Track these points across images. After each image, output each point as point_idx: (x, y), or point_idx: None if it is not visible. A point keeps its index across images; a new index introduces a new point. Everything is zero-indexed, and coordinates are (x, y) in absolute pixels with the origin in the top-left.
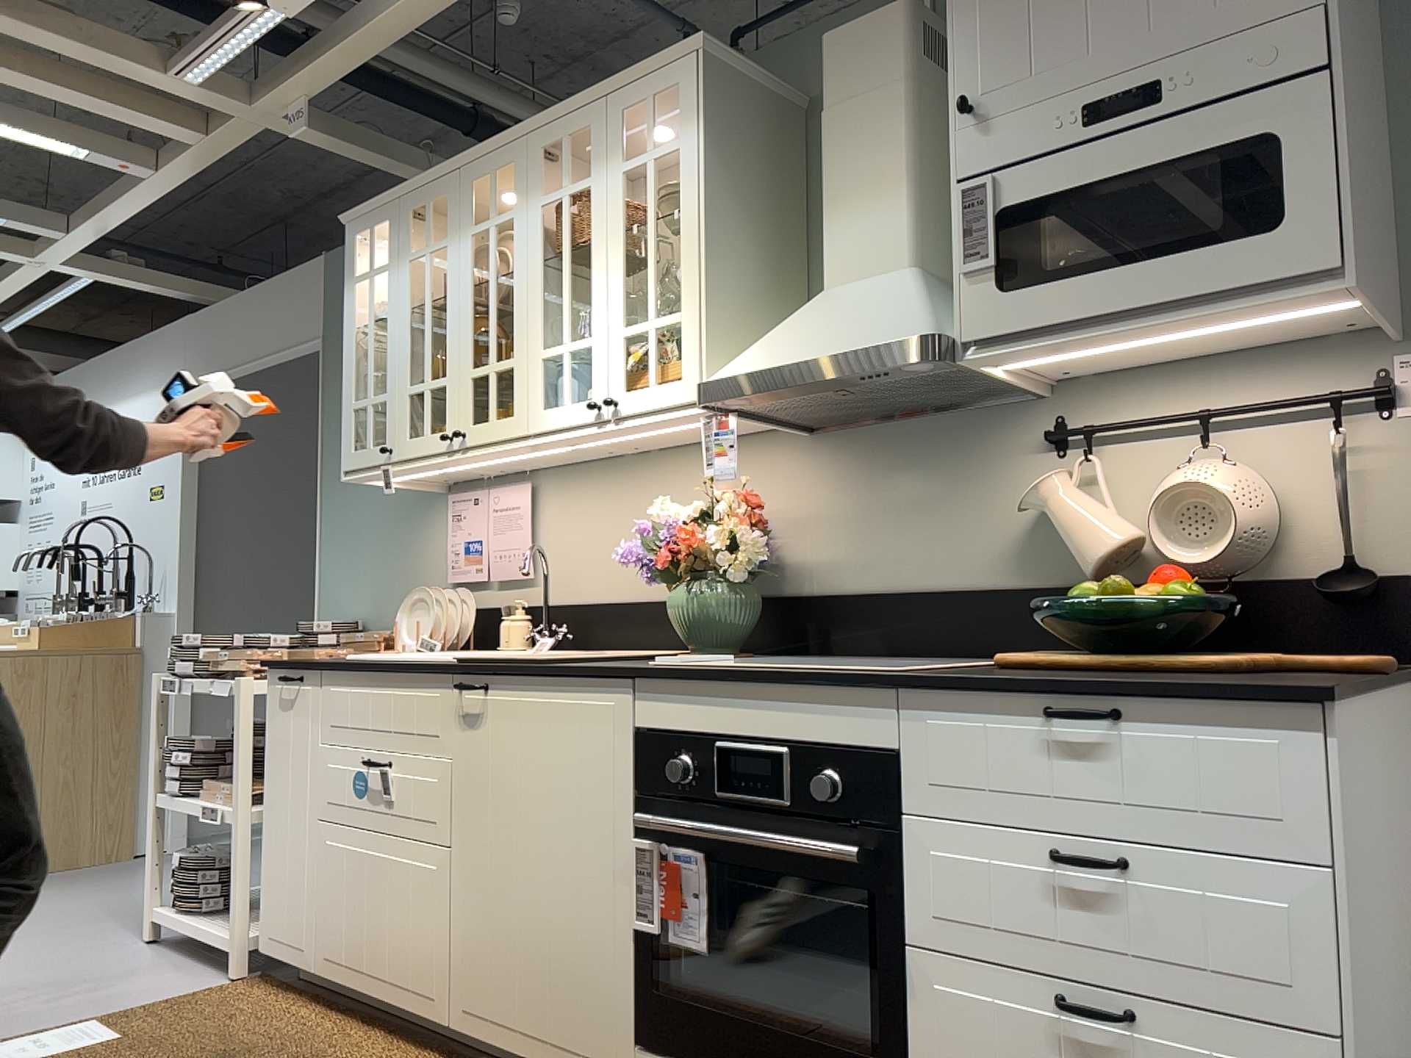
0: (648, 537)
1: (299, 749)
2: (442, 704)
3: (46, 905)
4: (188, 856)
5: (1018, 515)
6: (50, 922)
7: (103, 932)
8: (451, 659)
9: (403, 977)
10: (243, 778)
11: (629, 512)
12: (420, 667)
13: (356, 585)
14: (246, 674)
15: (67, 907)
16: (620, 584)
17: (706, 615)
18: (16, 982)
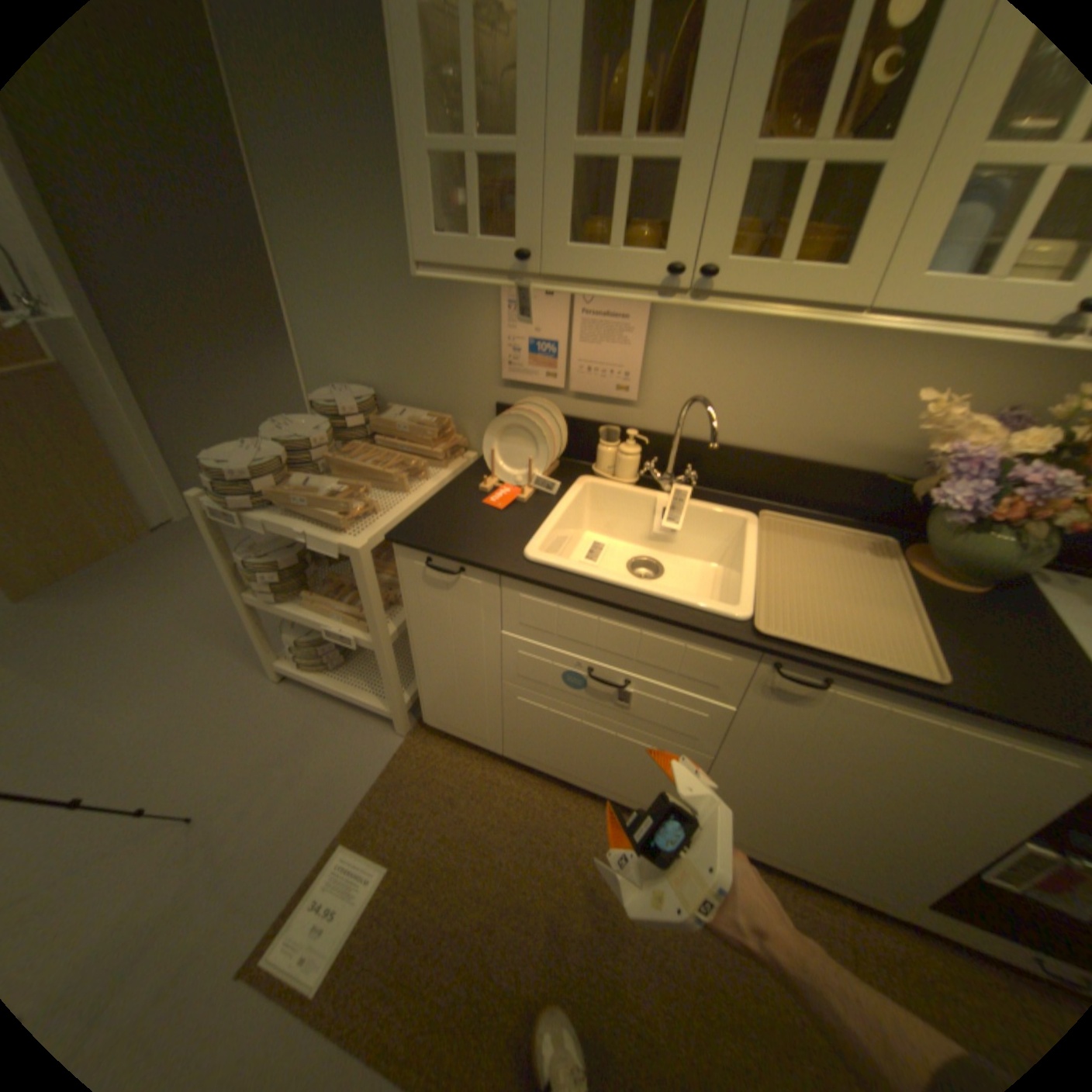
0: (958, 460)
1: (465, 625)
2: (736, 668)
3: (127, 632)
4: (297, 637)
5: None
6: (155, 664)
7: (221, 673)
8: (736, 616)
9: (628, 795)
10: (381, 626)
11: (806, 360)
12: (712, 635)
13: (352, 347)
14: (341, 525)
15: (151, 633)
16: (767, 433)
17: (1007, 557)
18: (204, 786)
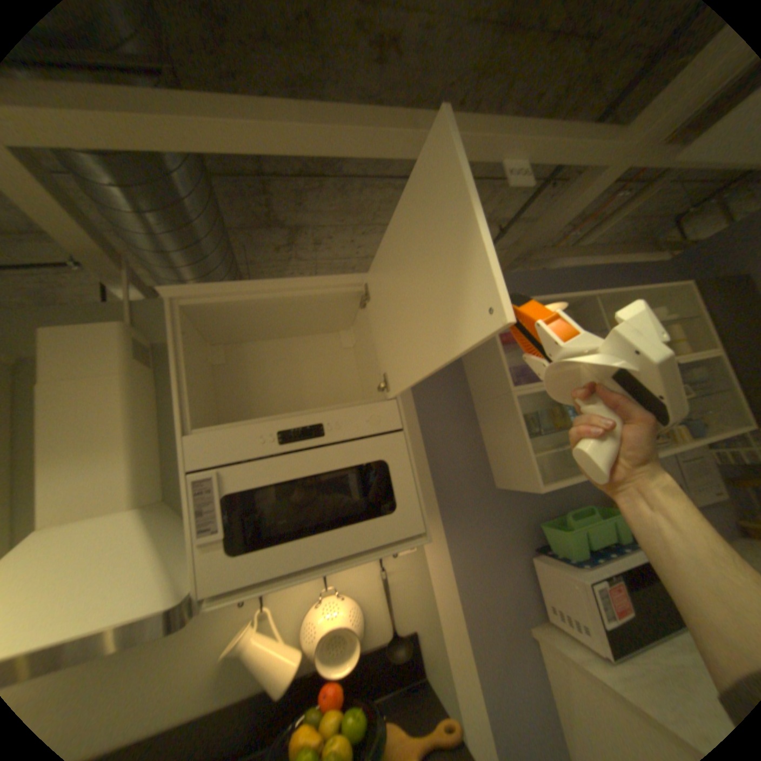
0: None
1: None
2: None
3: None
4: None
5: (212, 655)
6: None
7: None
8: None
9: None
10: None
11: None
12: None
13: None
14: None
15: None
16: None
17: None
18: None
